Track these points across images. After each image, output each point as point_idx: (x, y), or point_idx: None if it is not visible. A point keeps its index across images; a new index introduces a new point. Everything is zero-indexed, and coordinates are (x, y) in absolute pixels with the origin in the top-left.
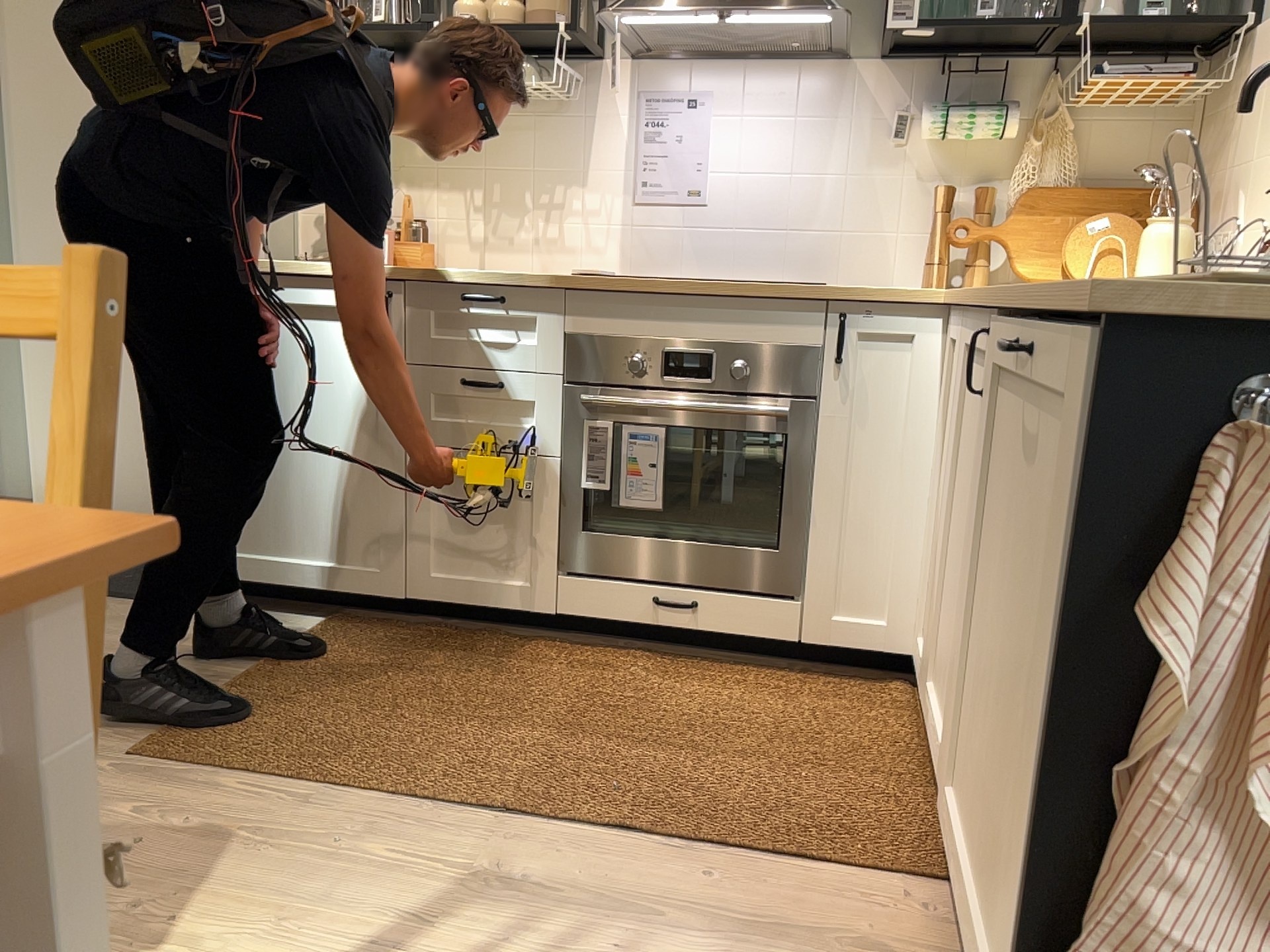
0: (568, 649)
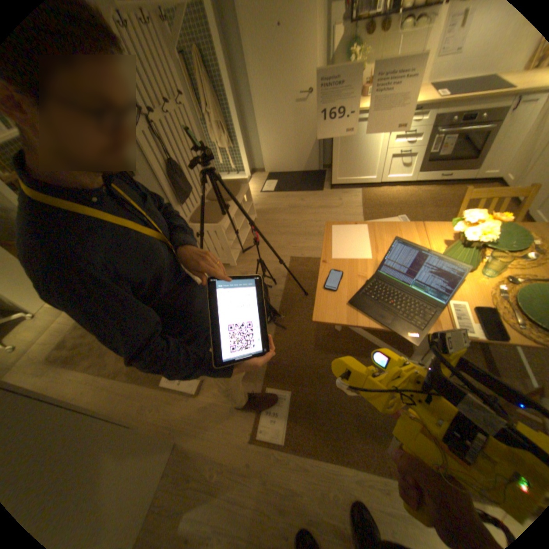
0: (417, 187)
